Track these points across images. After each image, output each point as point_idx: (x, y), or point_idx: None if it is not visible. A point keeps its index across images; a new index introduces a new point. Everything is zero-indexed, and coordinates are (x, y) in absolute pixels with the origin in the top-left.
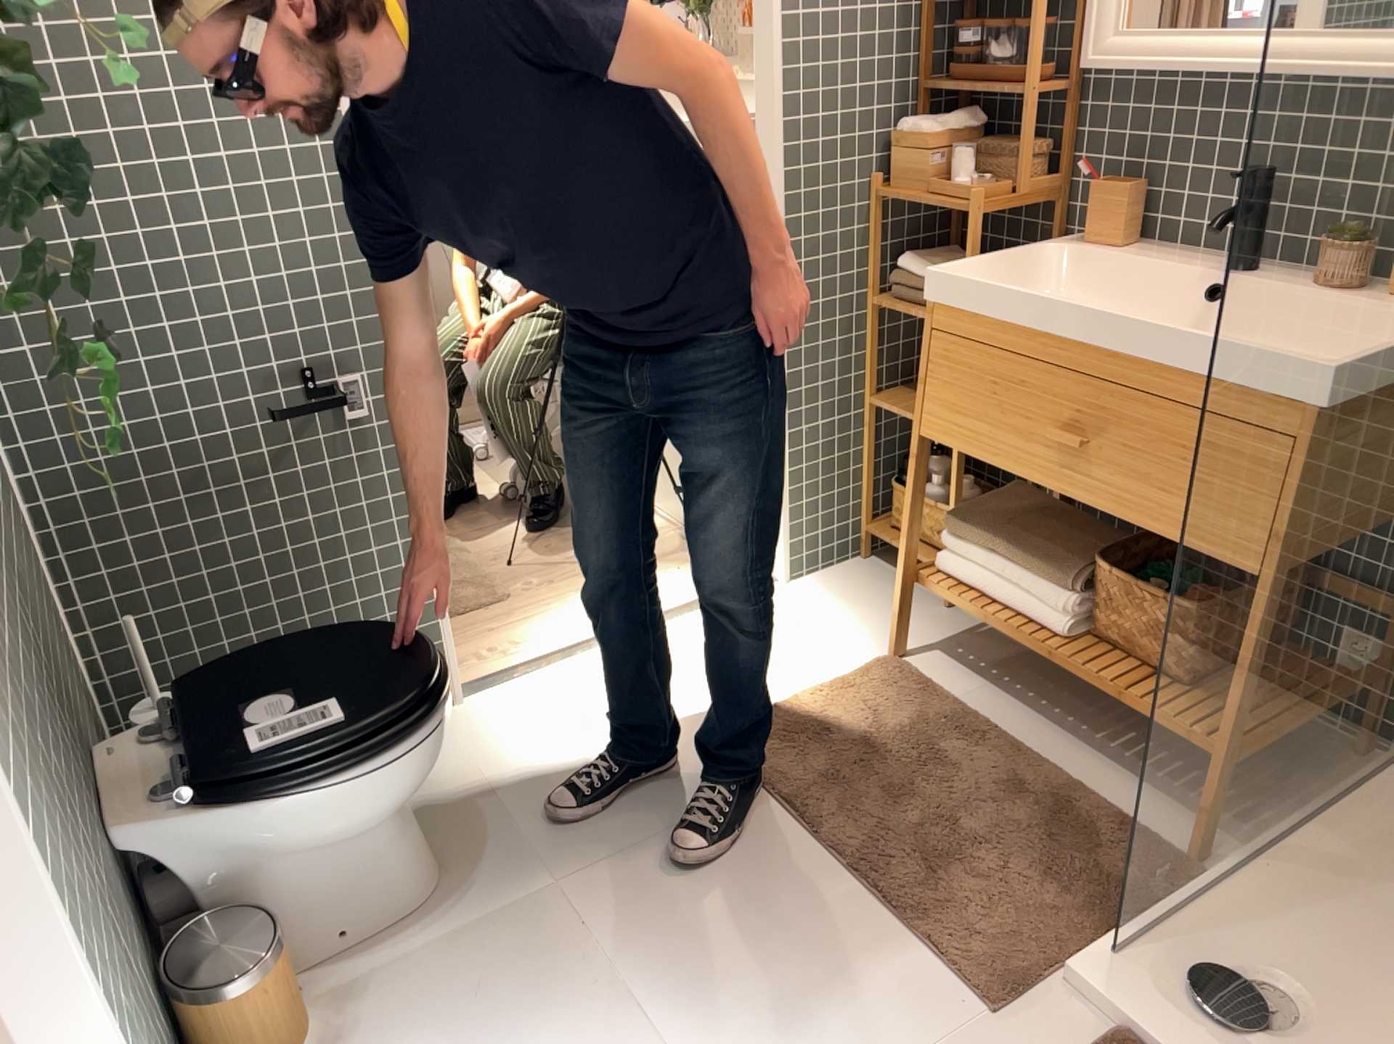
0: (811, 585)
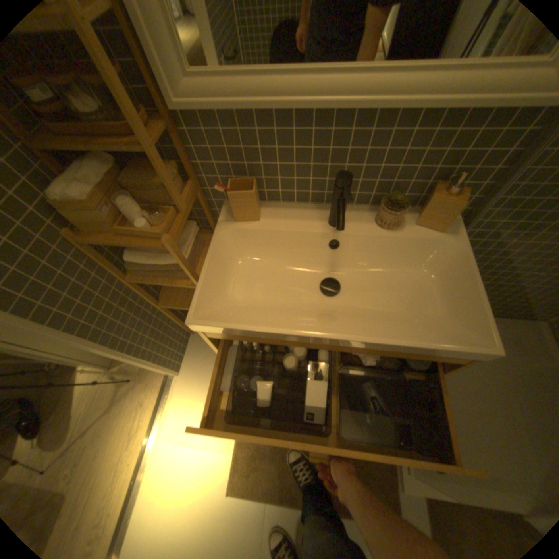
0: (187, 366)
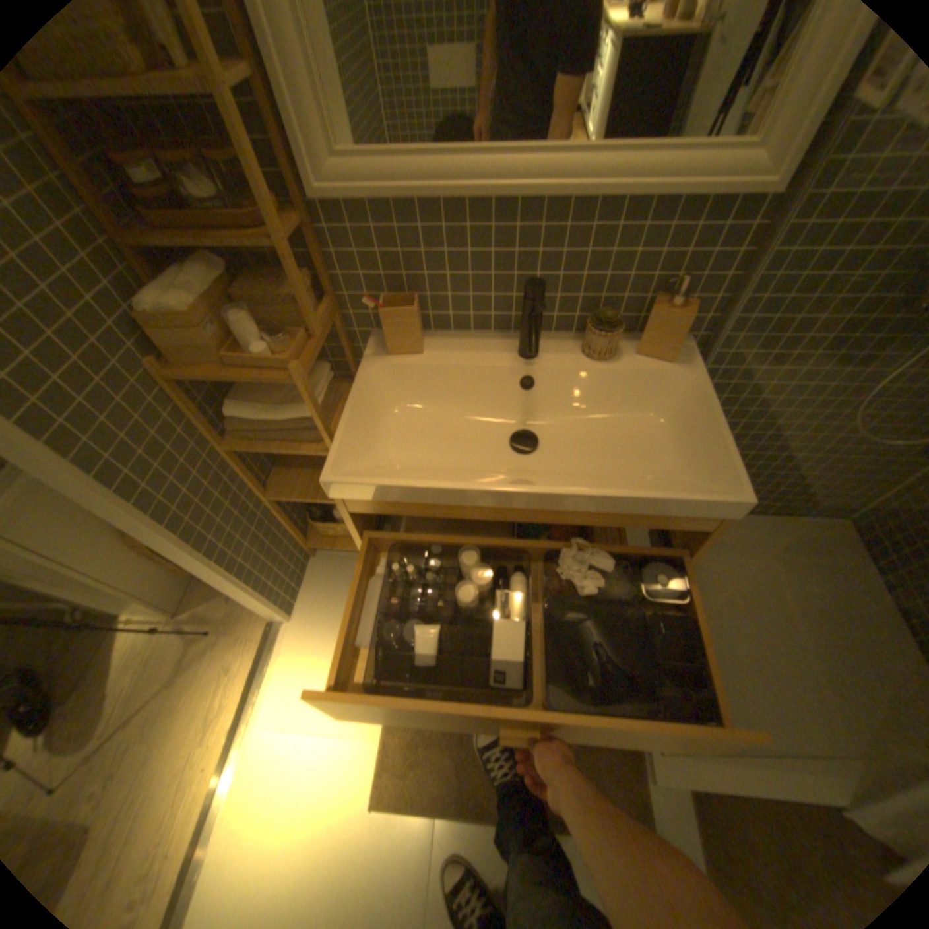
0: (304, 607)
